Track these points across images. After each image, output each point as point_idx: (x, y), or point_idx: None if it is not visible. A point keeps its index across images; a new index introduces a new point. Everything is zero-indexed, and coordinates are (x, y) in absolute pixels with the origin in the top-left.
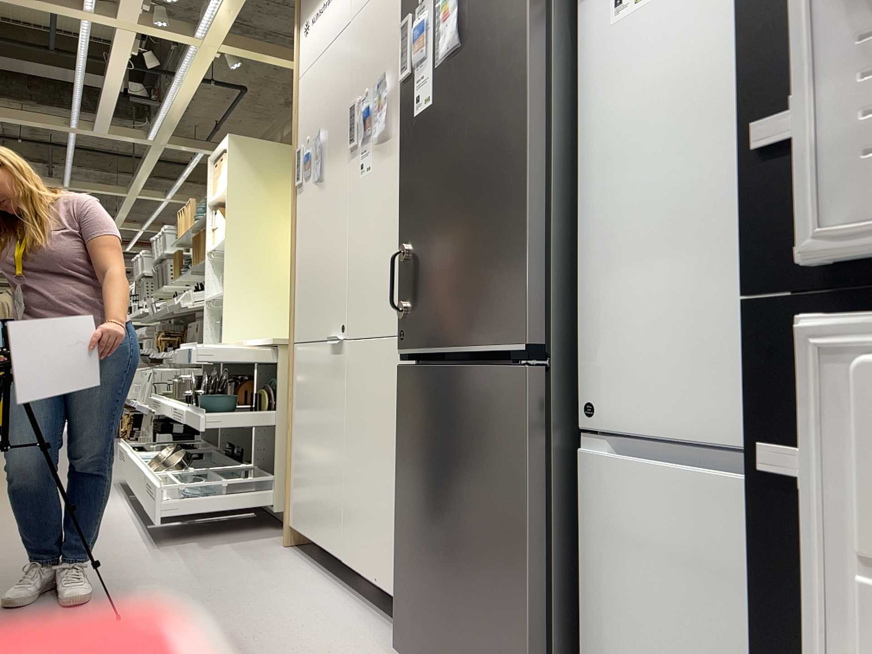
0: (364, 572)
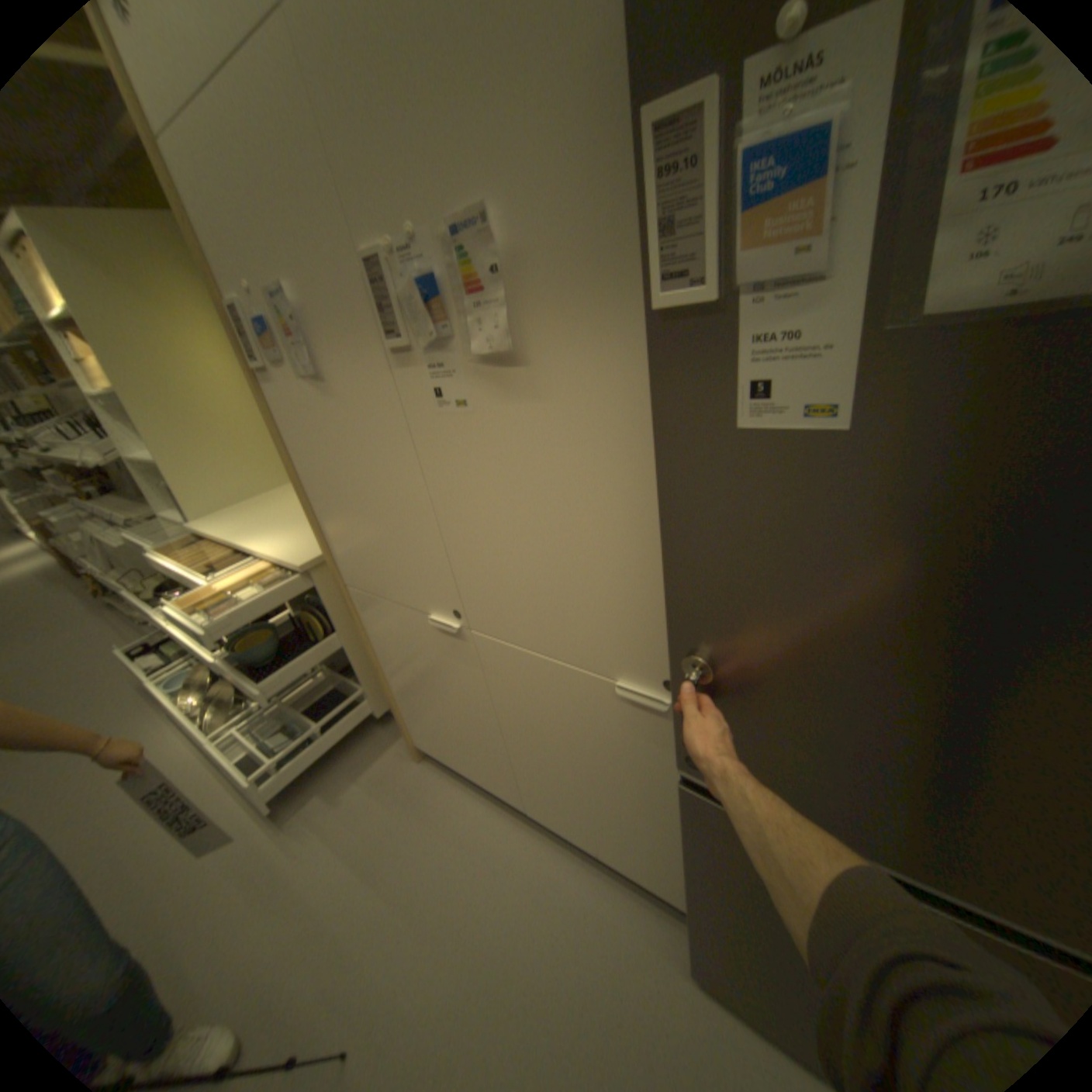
0: (569, 838)
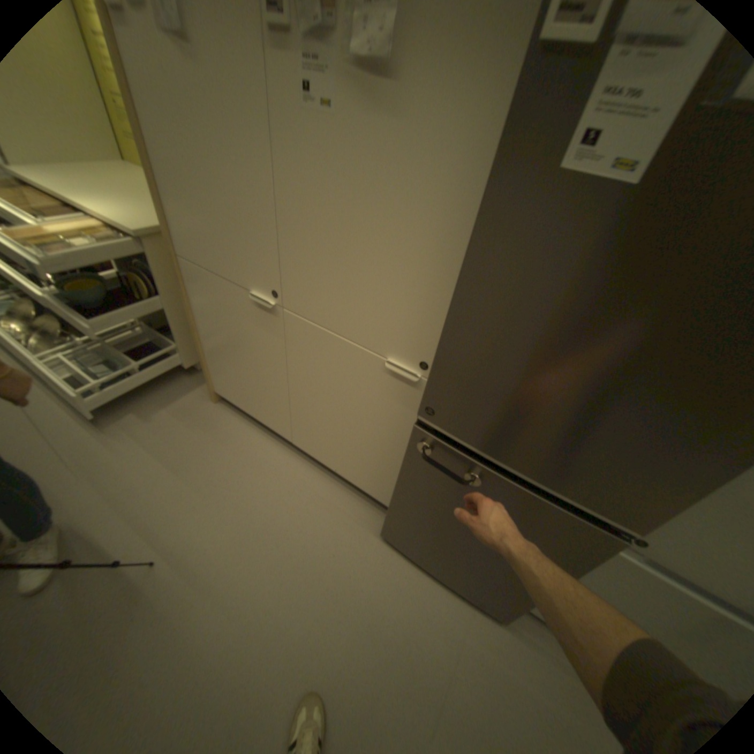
0: (320, 459)
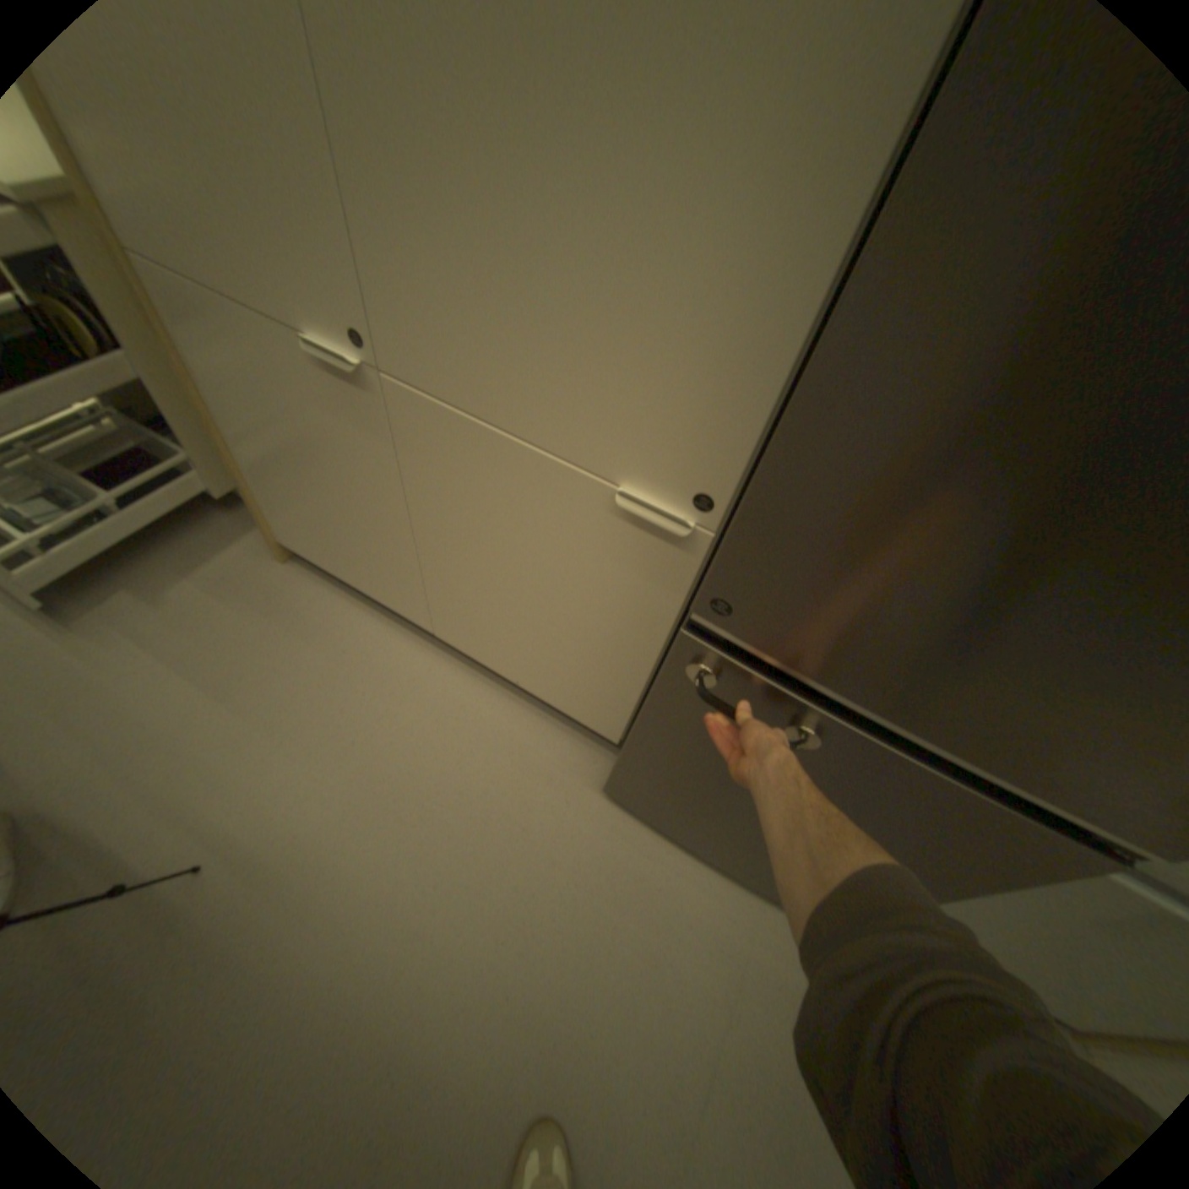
0: (487, 662)
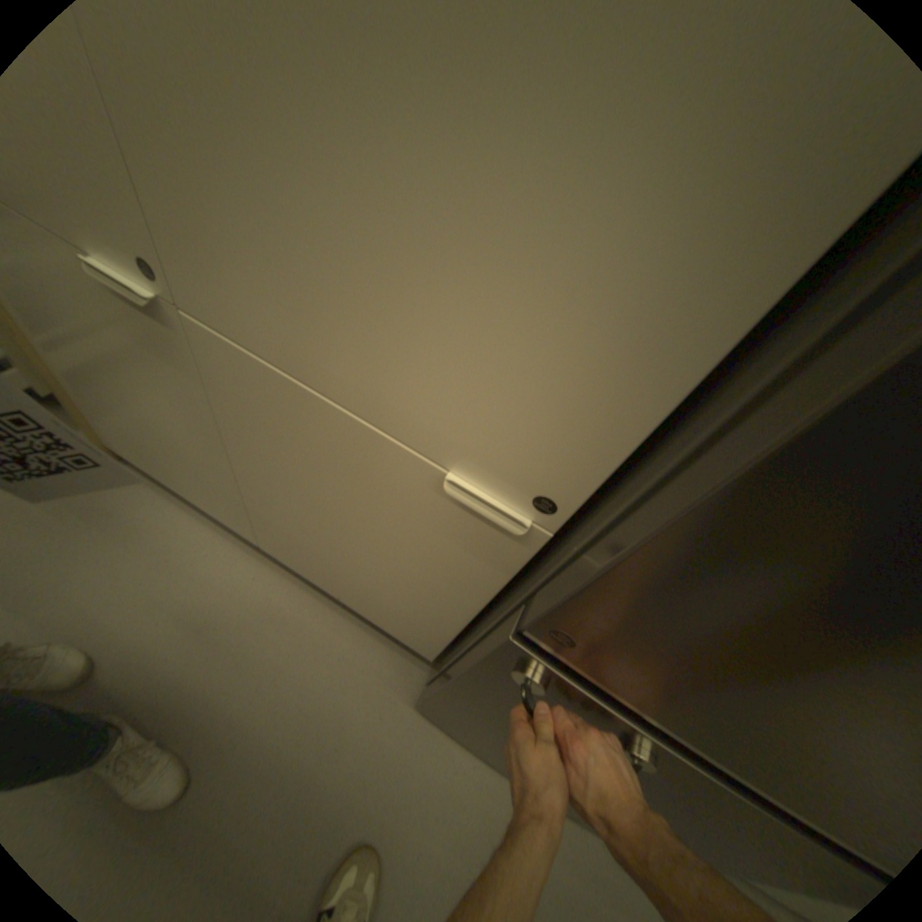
0: (310, 579)
